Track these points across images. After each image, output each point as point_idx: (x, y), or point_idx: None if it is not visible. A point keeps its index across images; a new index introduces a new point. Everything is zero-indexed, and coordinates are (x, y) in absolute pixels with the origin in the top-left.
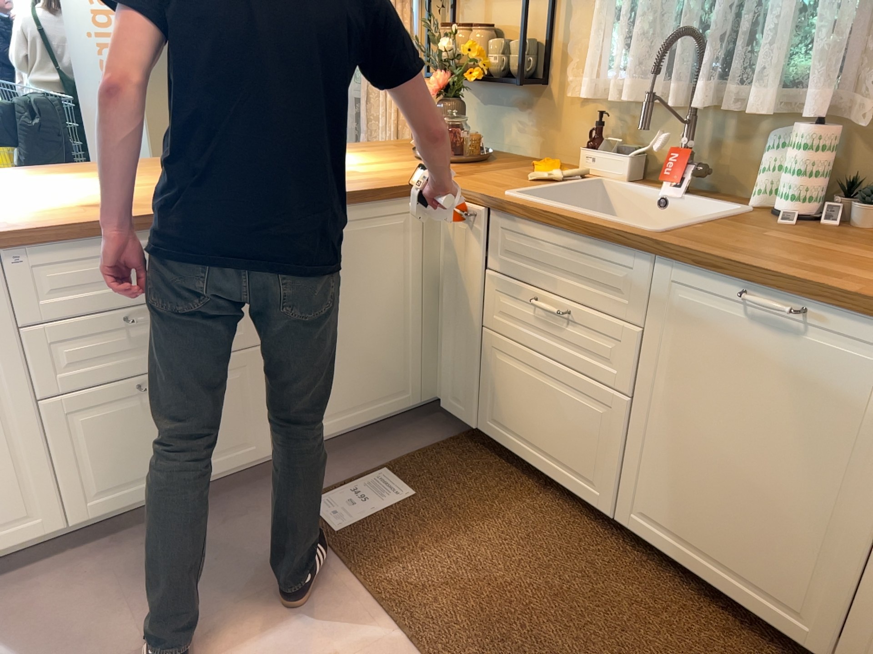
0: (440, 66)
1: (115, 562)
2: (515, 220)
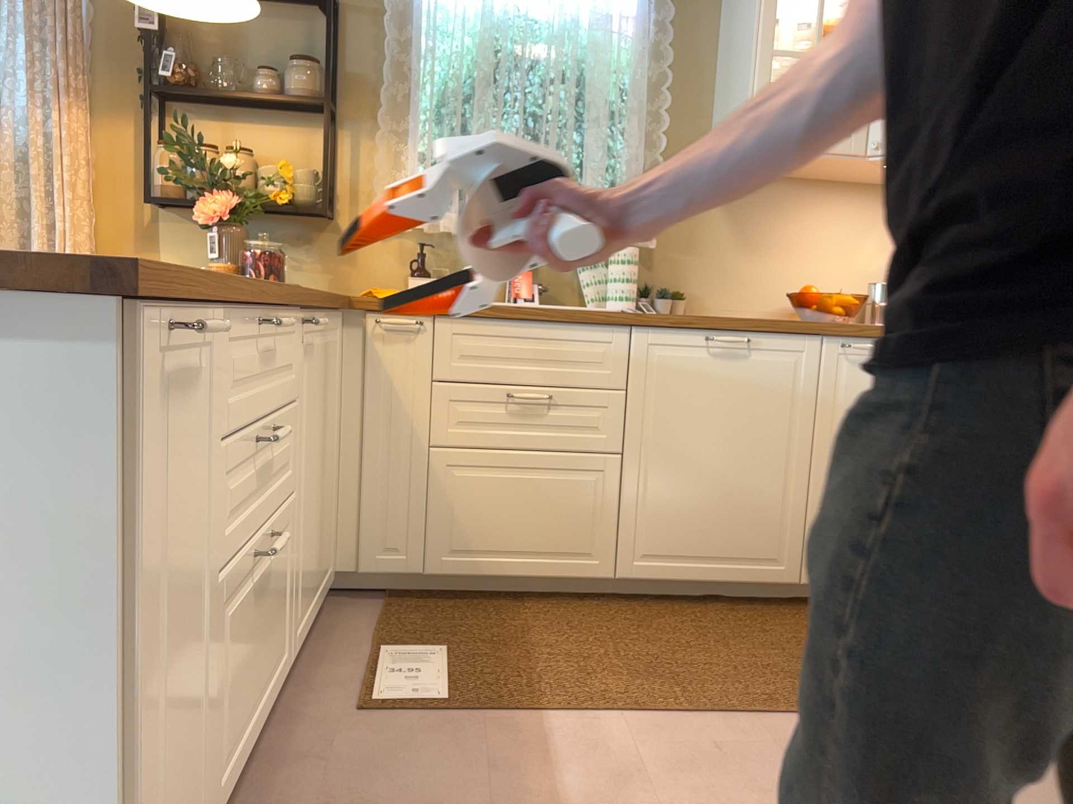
0: (214, 185)
1: None
2: (471, 323)
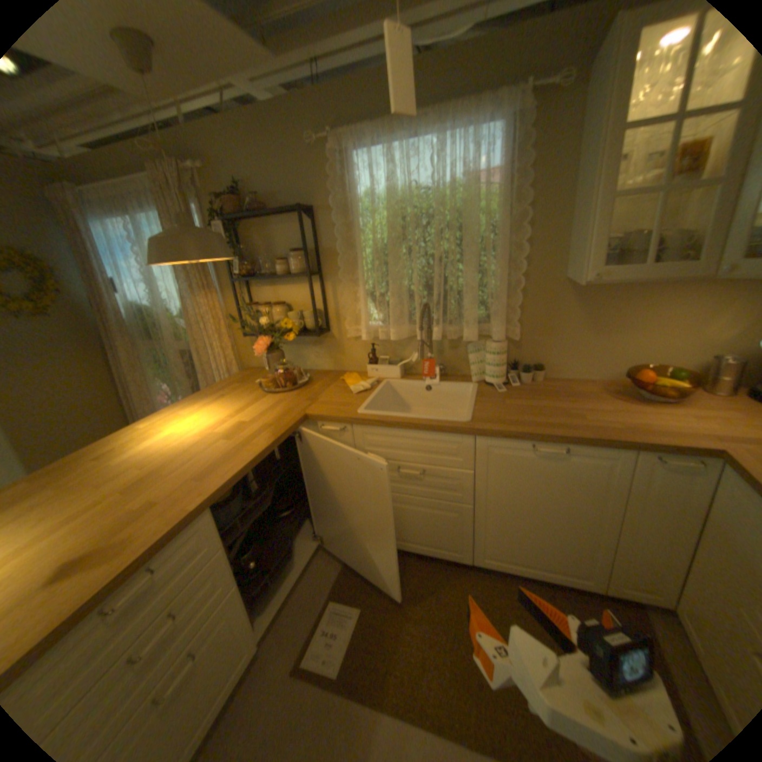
0: (260, 332)
1: None
2: (372, 428)
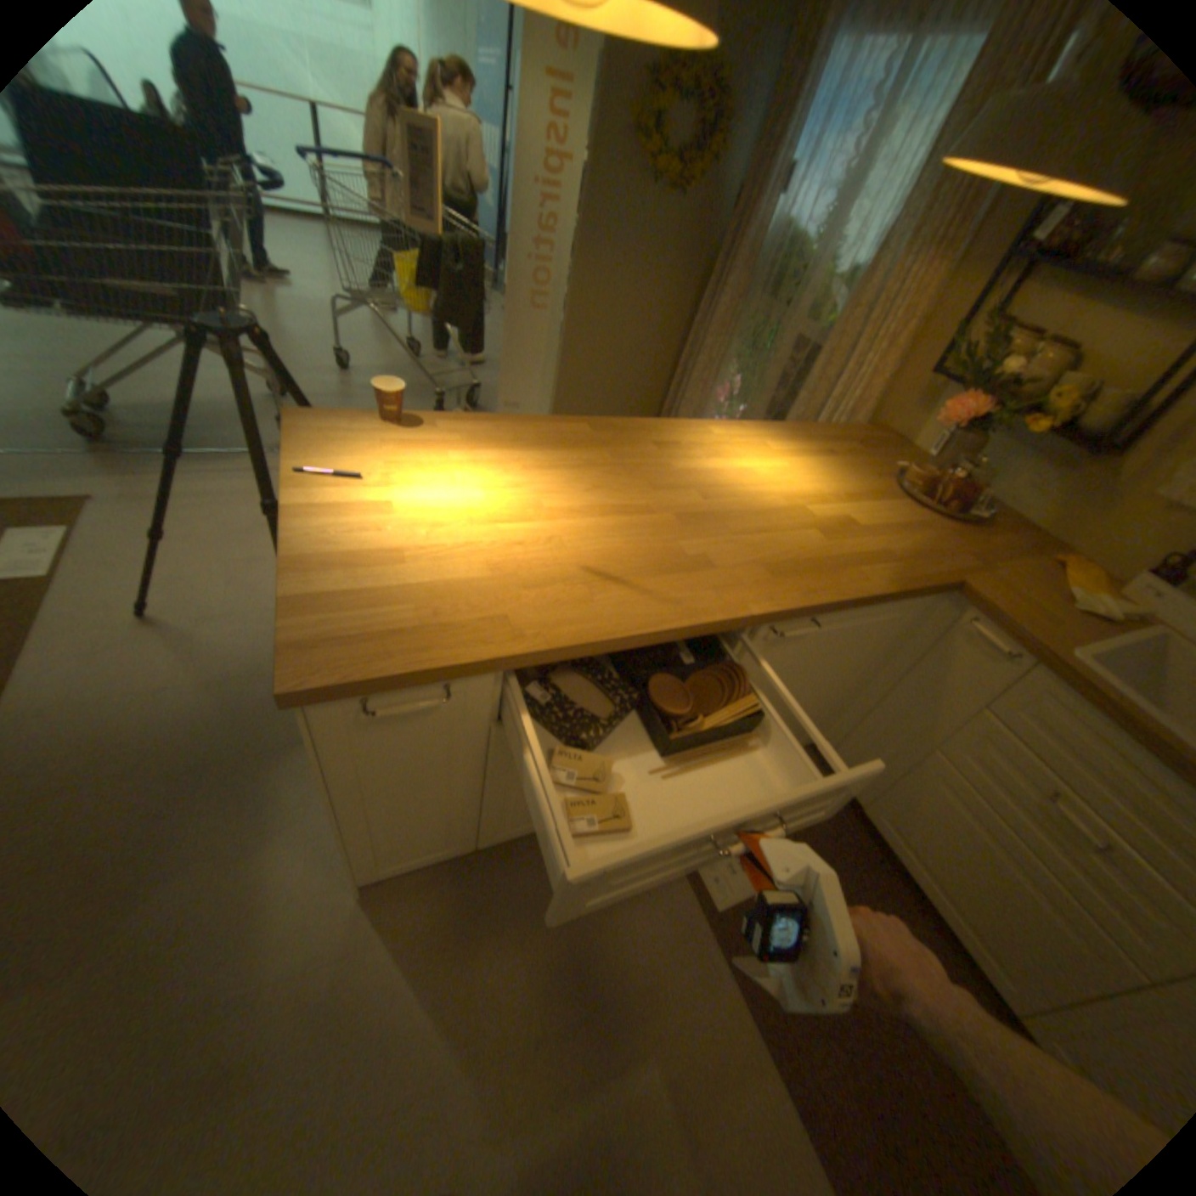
0: (985, 382)
1: (512, 889)
2: (1084, 704)
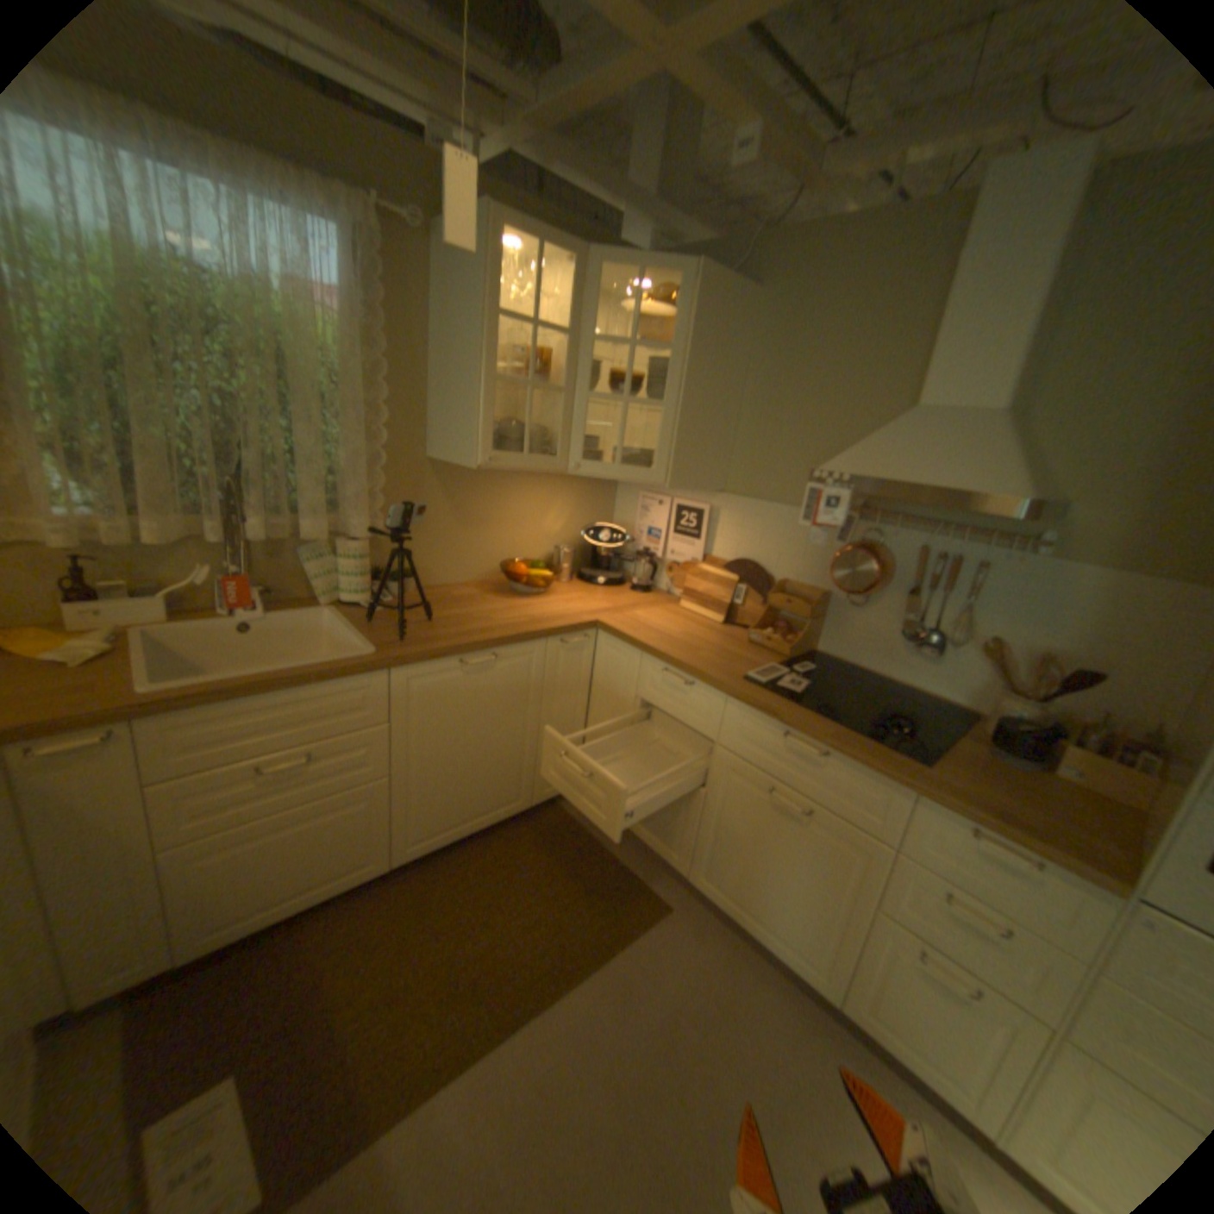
0: None
1: None
2: (192, 716)
